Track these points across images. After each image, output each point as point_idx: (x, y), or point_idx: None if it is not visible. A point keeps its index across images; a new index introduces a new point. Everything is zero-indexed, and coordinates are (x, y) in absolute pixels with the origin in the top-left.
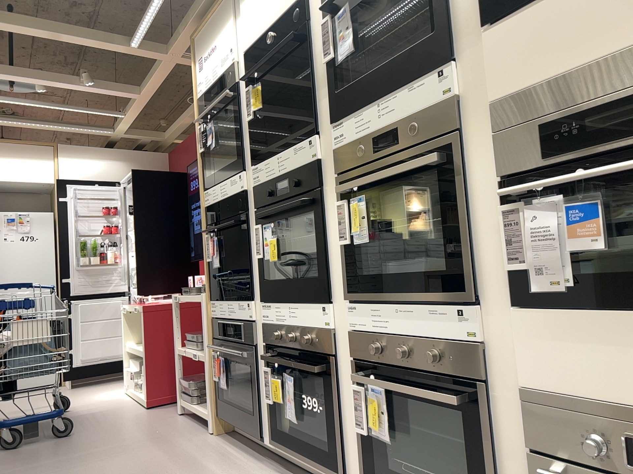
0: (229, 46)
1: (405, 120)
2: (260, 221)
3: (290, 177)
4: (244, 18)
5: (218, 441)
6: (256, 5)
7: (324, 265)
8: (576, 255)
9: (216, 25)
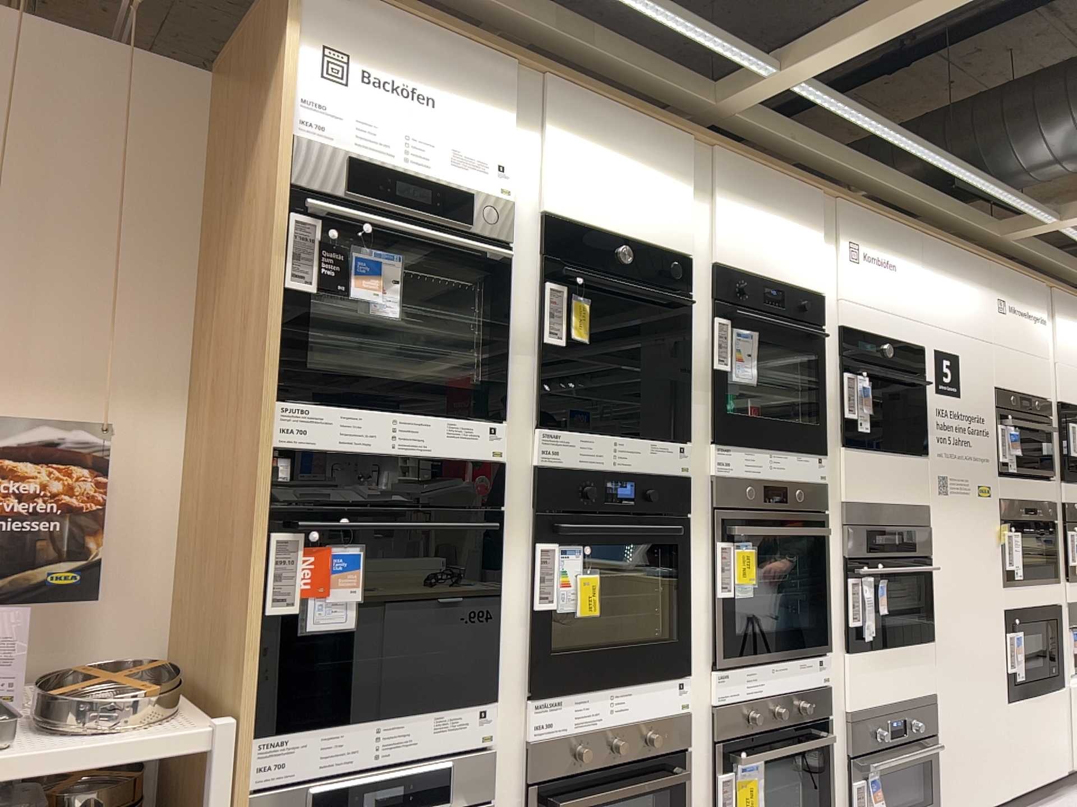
0: (499, 157)
1: (790, 483)
2: (554, 540)
3: (642, 485)
4: (564, 161)
5: None
6: (598, 173)
7: (688, 622)
8: (878, 615)
9: (451, 66)
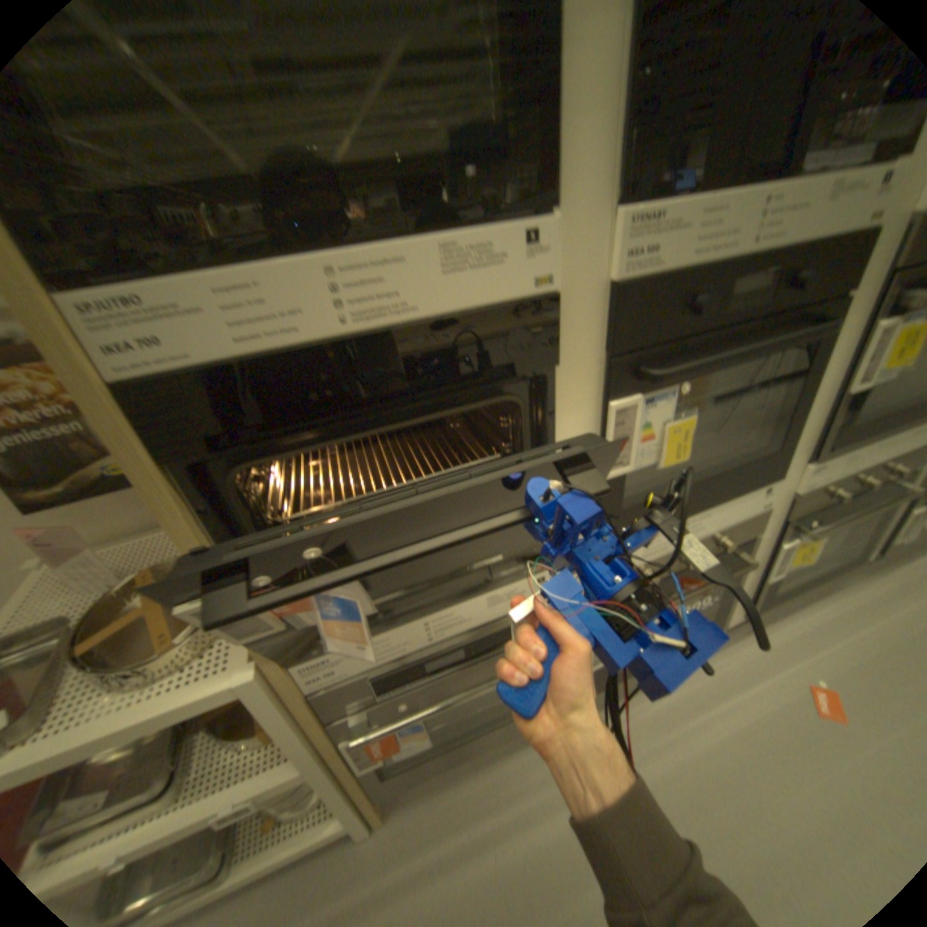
0: None
1: None
2: (638, 388)
3: (793, 266)
4: None
5: (423, 818)
6: None
7: (799, 430)
8: None
9: None
